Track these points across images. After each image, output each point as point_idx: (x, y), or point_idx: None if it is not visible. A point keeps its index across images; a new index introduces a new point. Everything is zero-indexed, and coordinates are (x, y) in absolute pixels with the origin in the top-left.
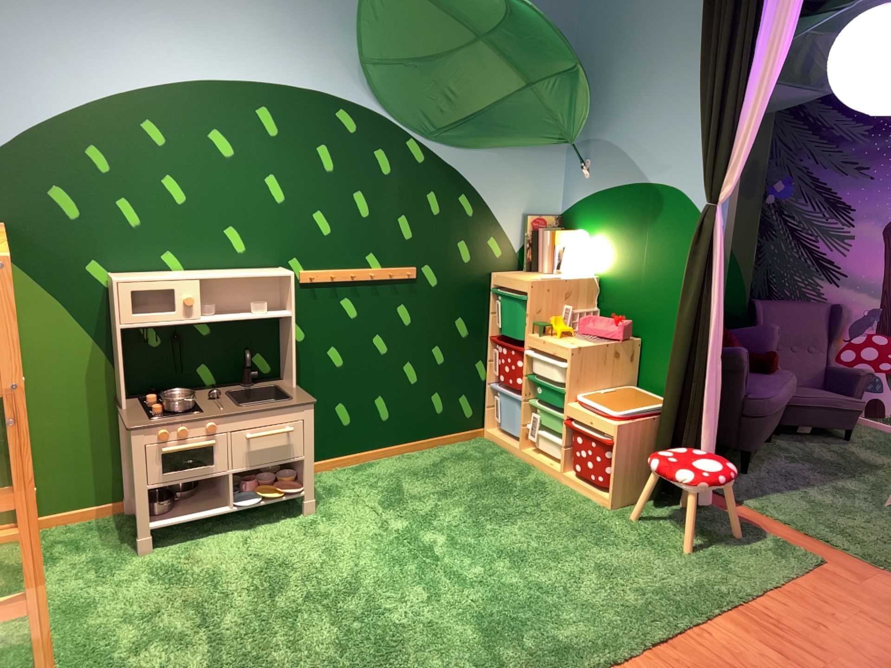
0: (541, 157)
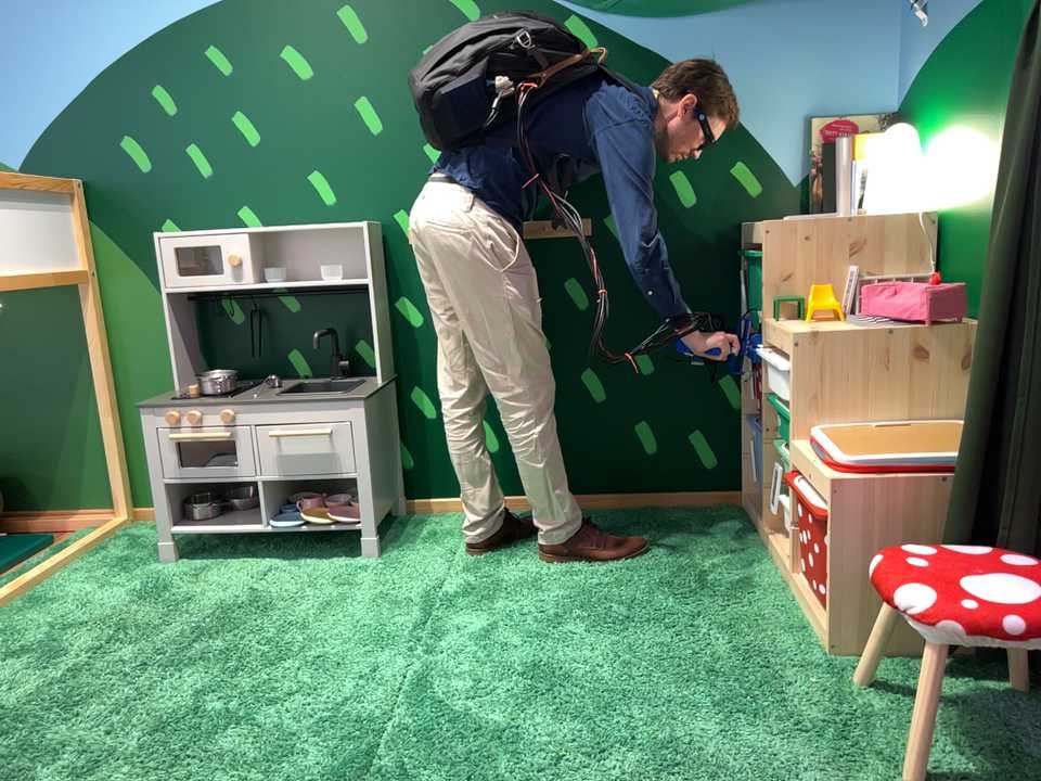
0: (843, 4)
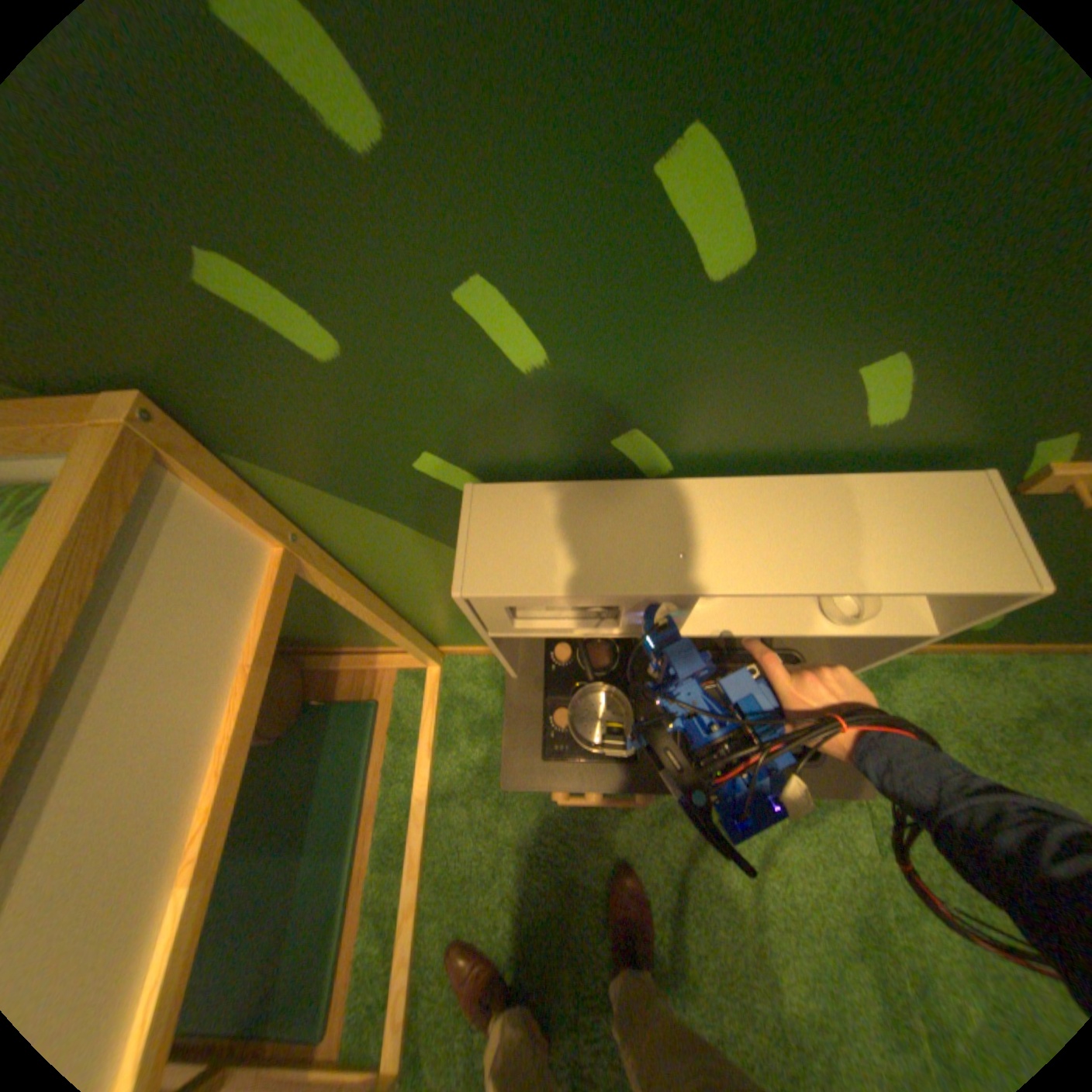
0: None
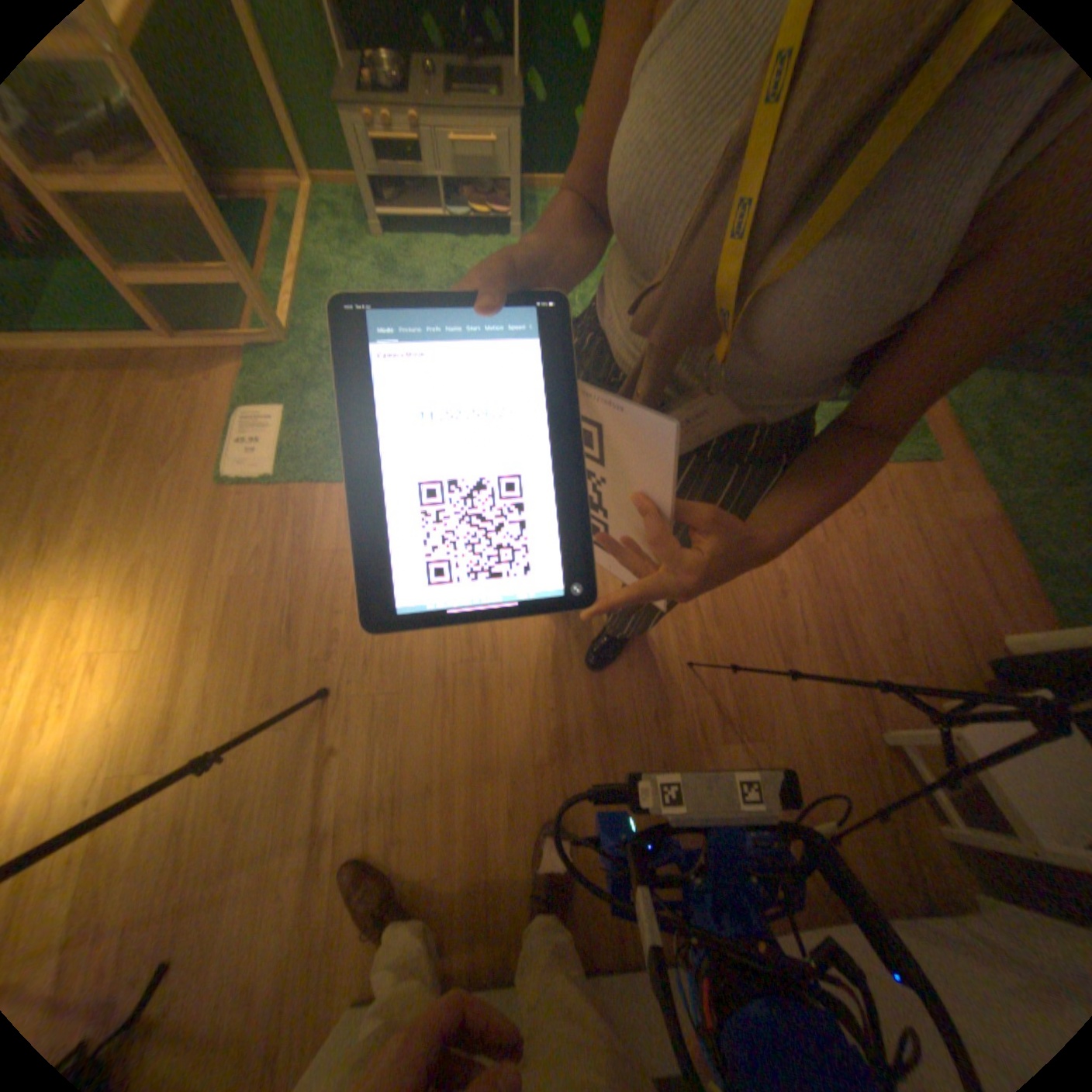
0: None
